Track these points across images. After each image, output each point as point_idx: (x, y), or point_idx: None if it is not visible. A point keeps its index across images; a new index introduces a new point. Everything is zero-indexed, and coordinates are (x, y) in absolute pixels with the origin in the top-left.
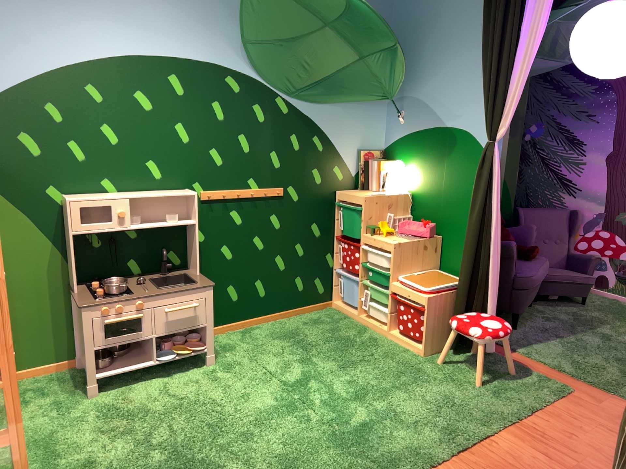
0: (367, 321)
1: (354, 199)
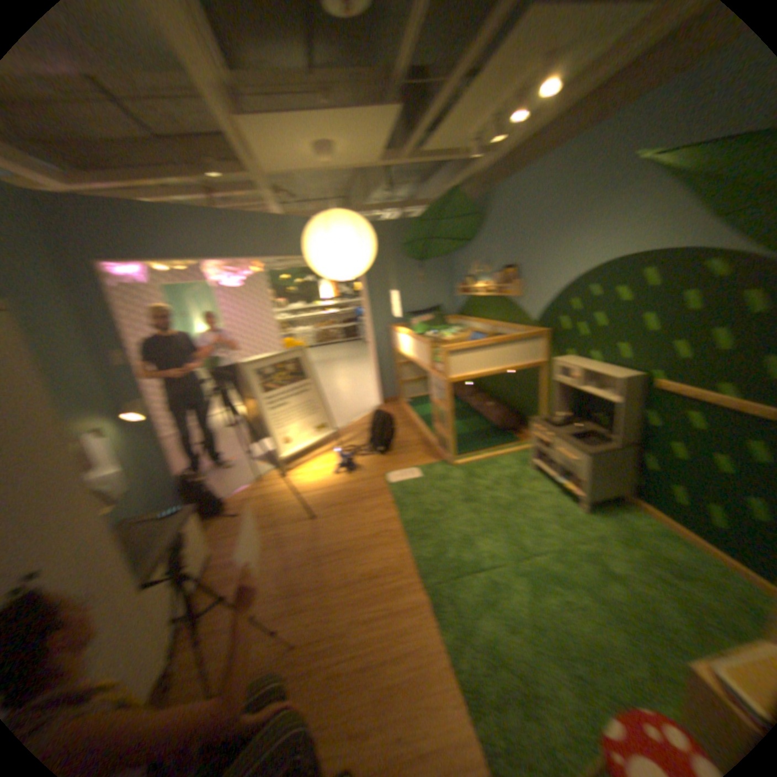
0: None
1: None
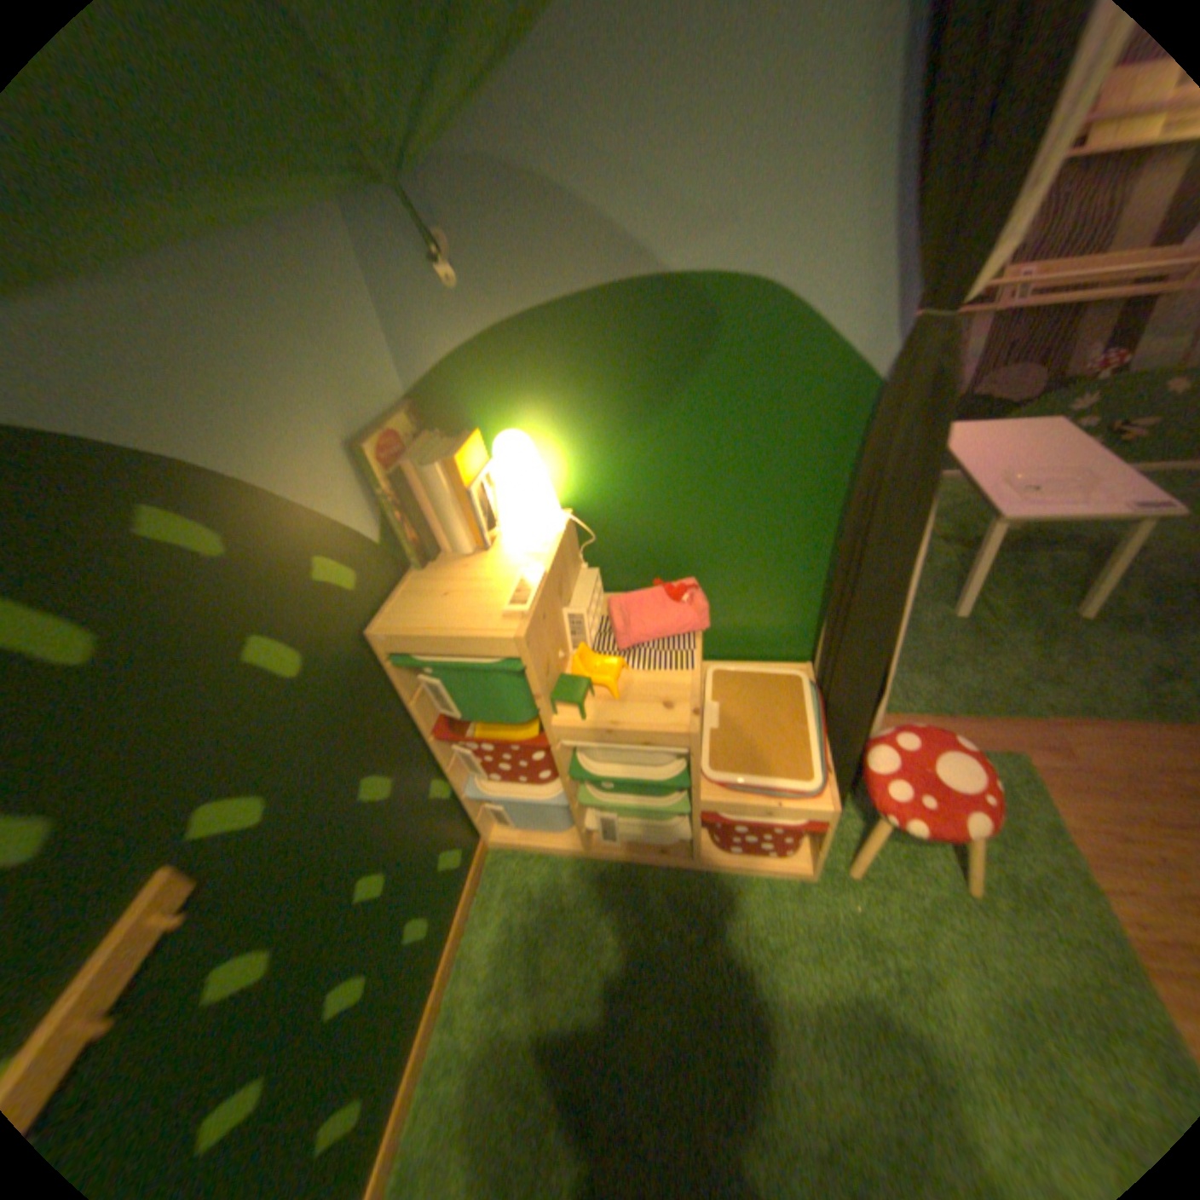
0: (621, 853)
1: (469, 647)
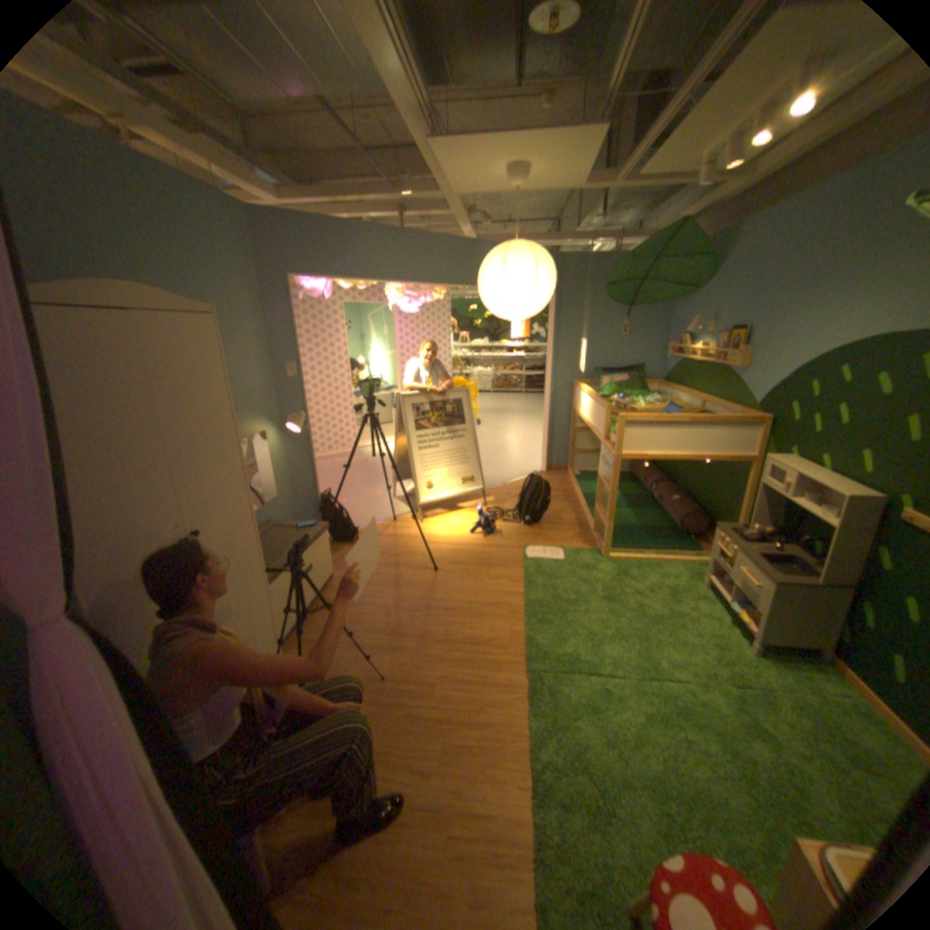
0: None
1: None
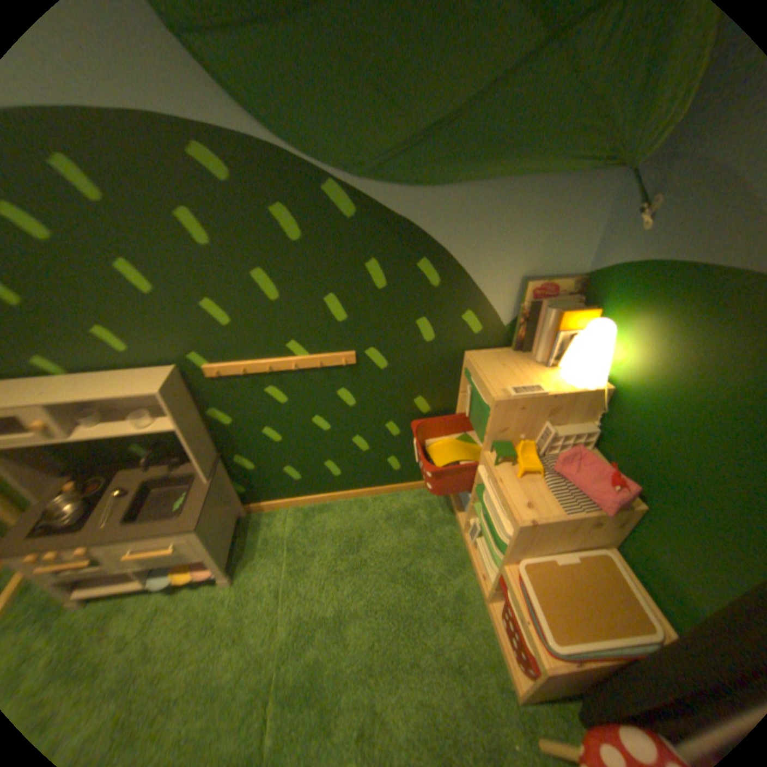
0: (471, 554)
1: (481, 389)
